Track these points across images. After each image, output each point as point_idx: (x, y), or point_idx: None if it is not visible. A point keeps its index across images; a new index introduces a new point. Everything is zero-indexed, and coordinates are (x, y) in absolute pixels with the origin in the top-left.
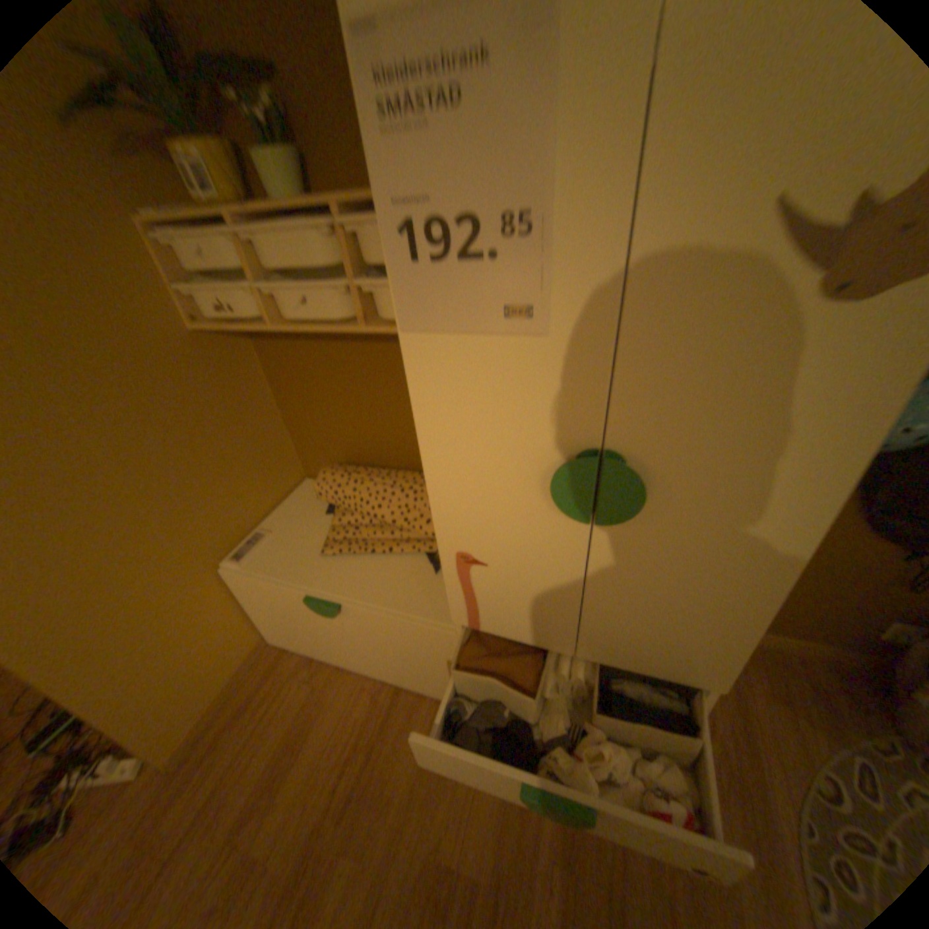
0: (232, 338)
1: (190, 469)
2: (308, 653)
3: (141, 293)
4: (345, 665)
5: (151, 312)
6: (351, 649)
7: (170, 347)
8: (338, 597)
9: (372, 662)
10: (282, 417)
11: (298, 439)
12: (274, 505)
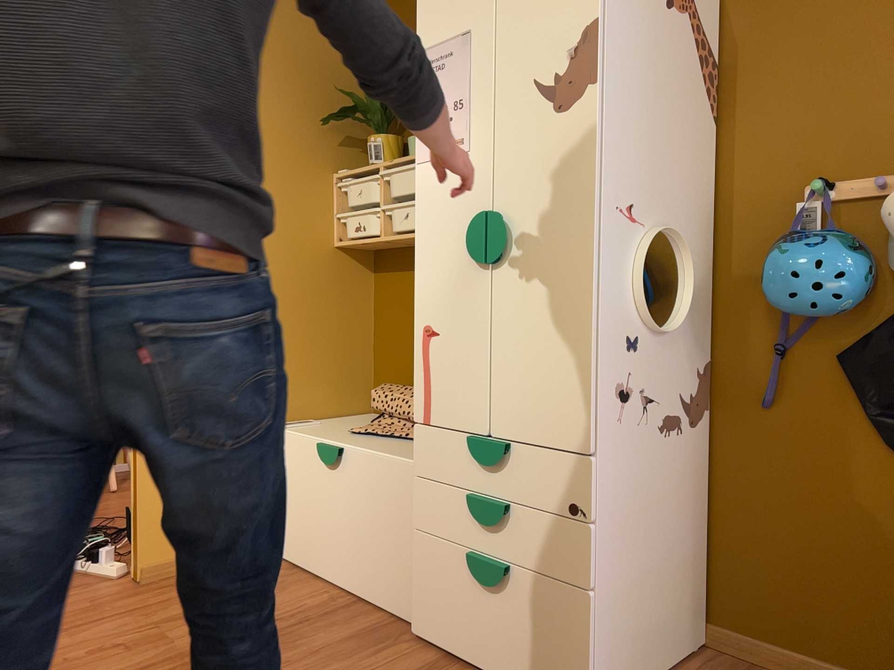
0: (360, 266)
1: (288, 337)
2: (295, 558)
3: (318, 215)
4: (322, 571)
5: (318, 227)
6: (333, 533)
7: (318, 251)
8: (343, 445)
9: (346, 554)
10: (372, 346)
11: (377, 369)
12: (332, 417)
